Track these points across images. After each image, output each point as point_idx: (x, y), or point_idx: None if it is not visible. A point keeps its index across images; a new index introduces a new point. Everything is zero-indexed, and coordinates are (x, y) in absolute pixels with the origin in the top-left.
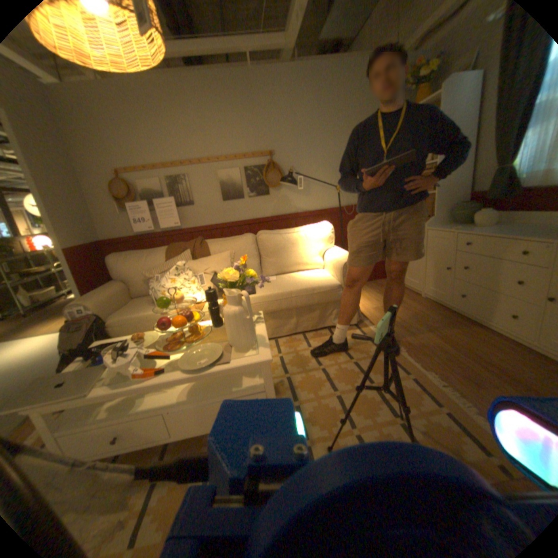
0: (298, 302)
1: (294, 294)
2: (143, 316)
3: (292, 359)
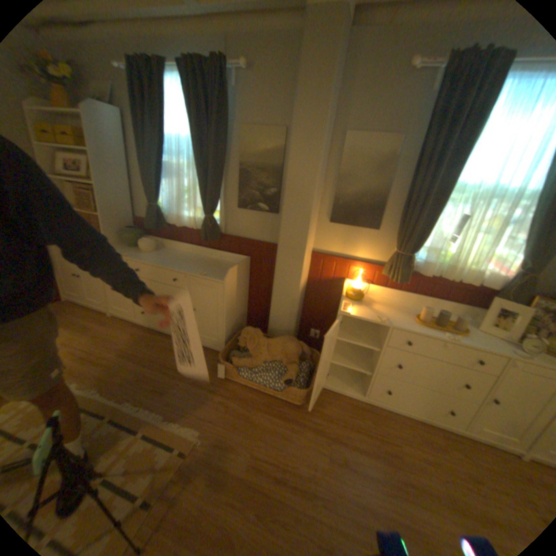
0: None
1: None
2: None
3: None
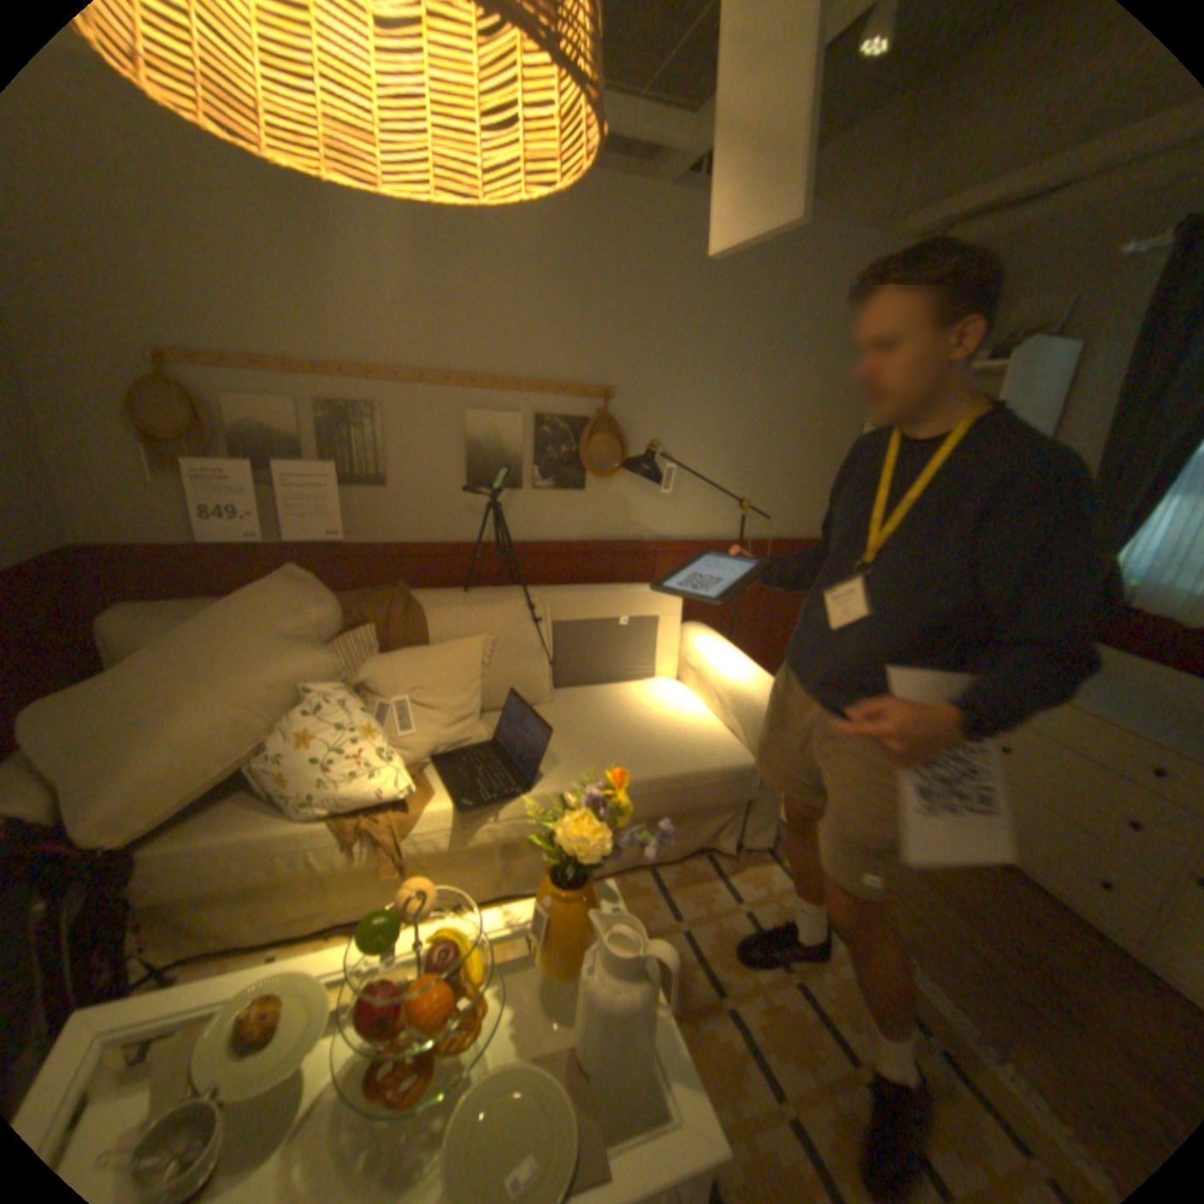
0: (662, 808)
1: (659, 790)
2: (232, 848)
3: None
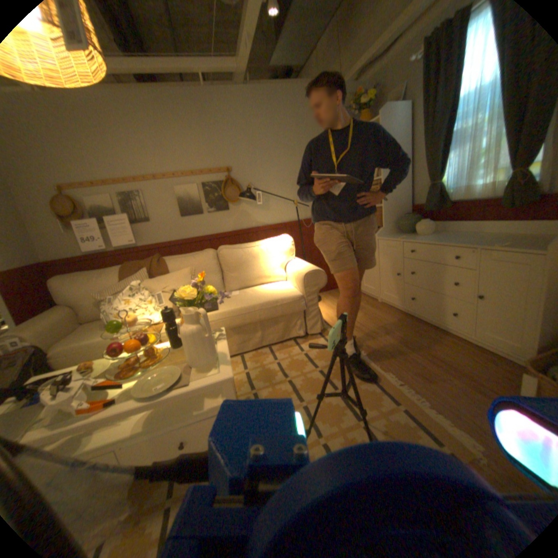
0: (261, 315)
1: (258, 308)
2: (93, 343)
3: (259, 374)
